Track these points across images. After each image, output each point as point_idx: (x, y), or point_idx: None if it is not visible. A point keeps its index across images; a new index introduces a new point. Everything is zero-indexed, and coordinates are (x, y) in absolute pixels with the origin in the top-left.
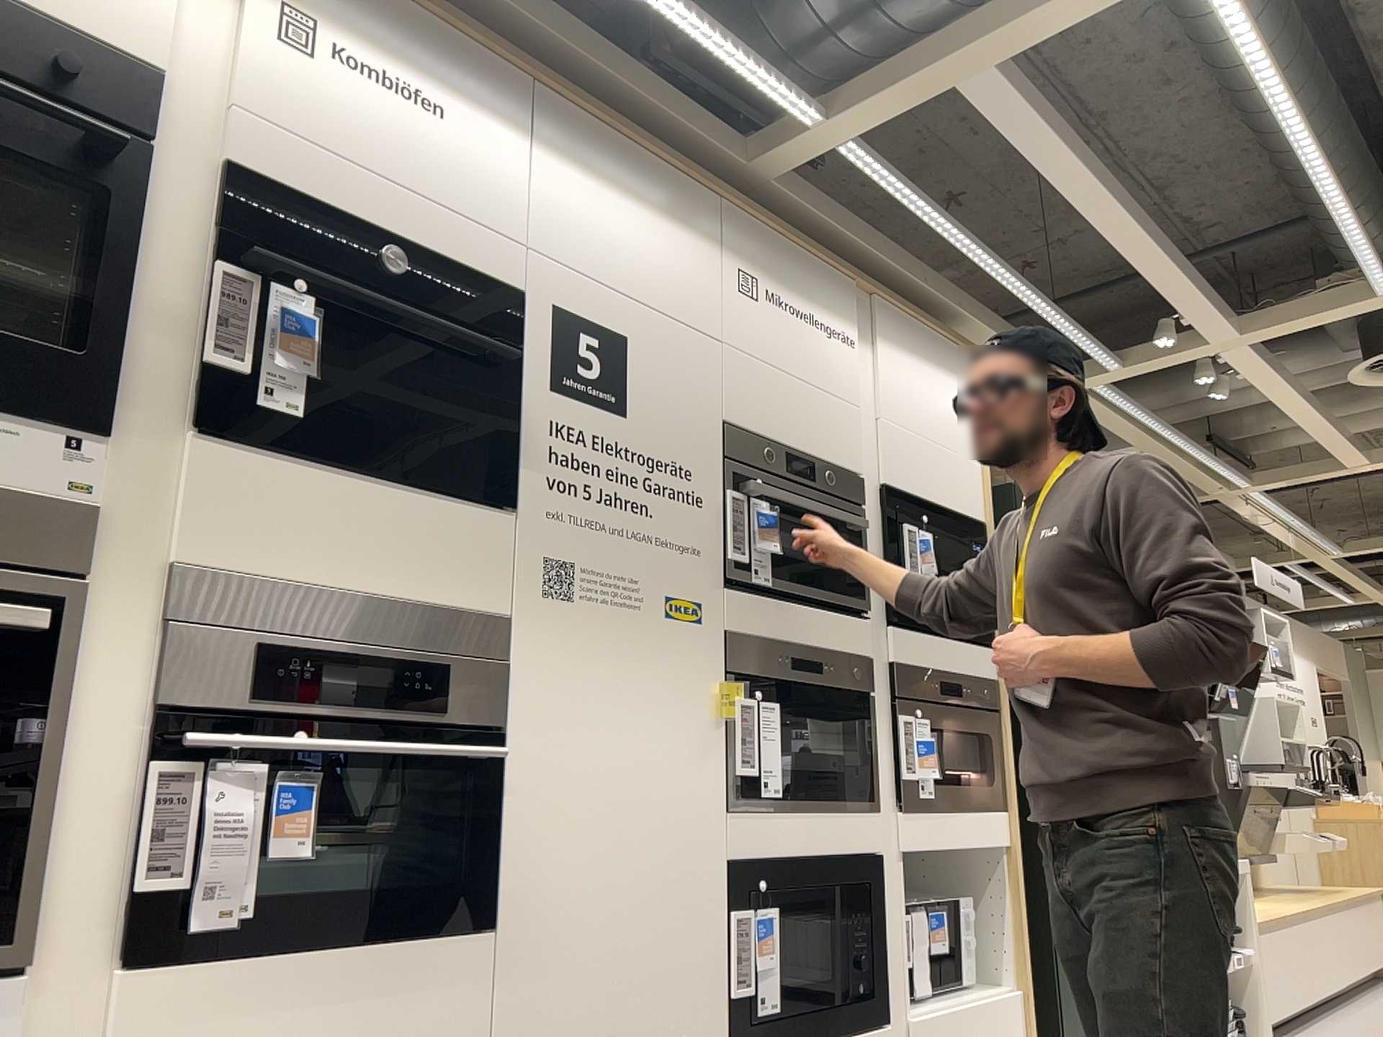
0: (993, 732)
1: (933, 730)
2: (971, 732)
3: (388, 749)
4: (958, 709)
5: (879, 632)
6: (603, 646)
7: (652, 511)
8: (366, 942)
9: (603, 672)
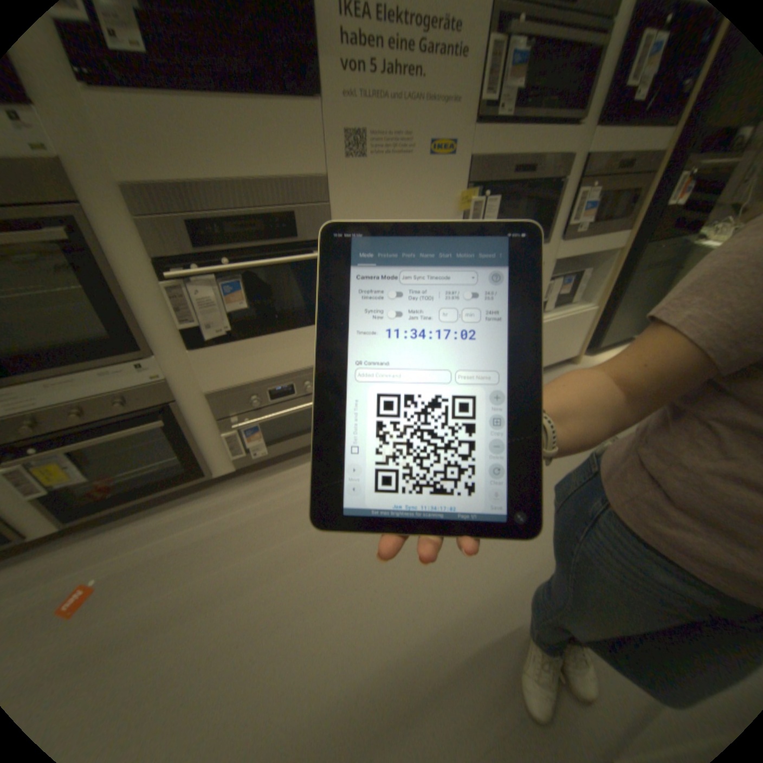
0: (646, 185)
1: (602, 192)
2: (629, 188)
3: (265, 263)
4: (627, 174)
5: (588, 131)
6: (387, 181)
7: (425, 71)
8: (281, 330)
9: (387, 197)
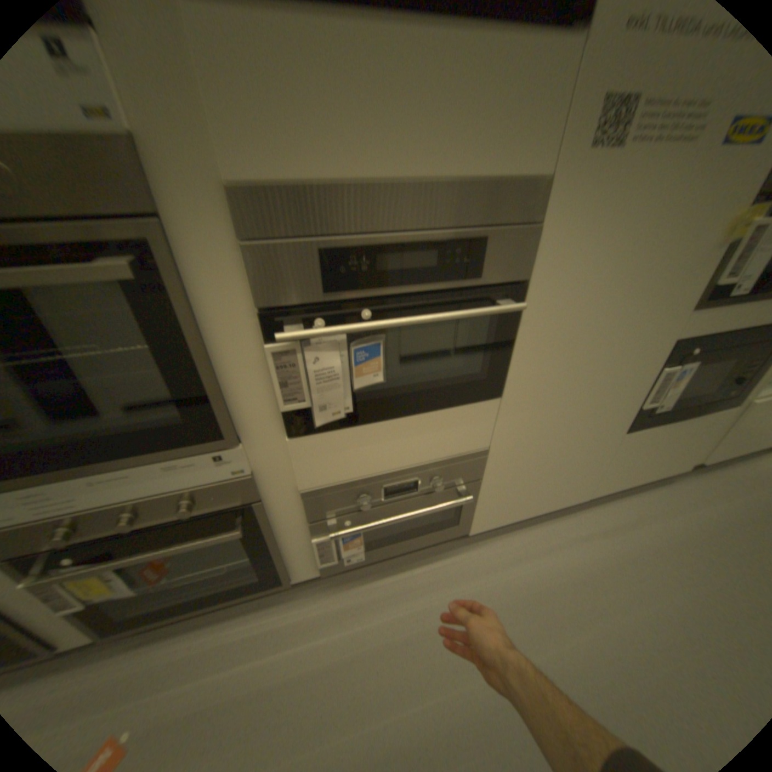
0: None
1: None
2: None
3: (430, 320)
4: None
5: None
6: (642, 189)
7: None
8: (422, 411)
9: (632, 215)
